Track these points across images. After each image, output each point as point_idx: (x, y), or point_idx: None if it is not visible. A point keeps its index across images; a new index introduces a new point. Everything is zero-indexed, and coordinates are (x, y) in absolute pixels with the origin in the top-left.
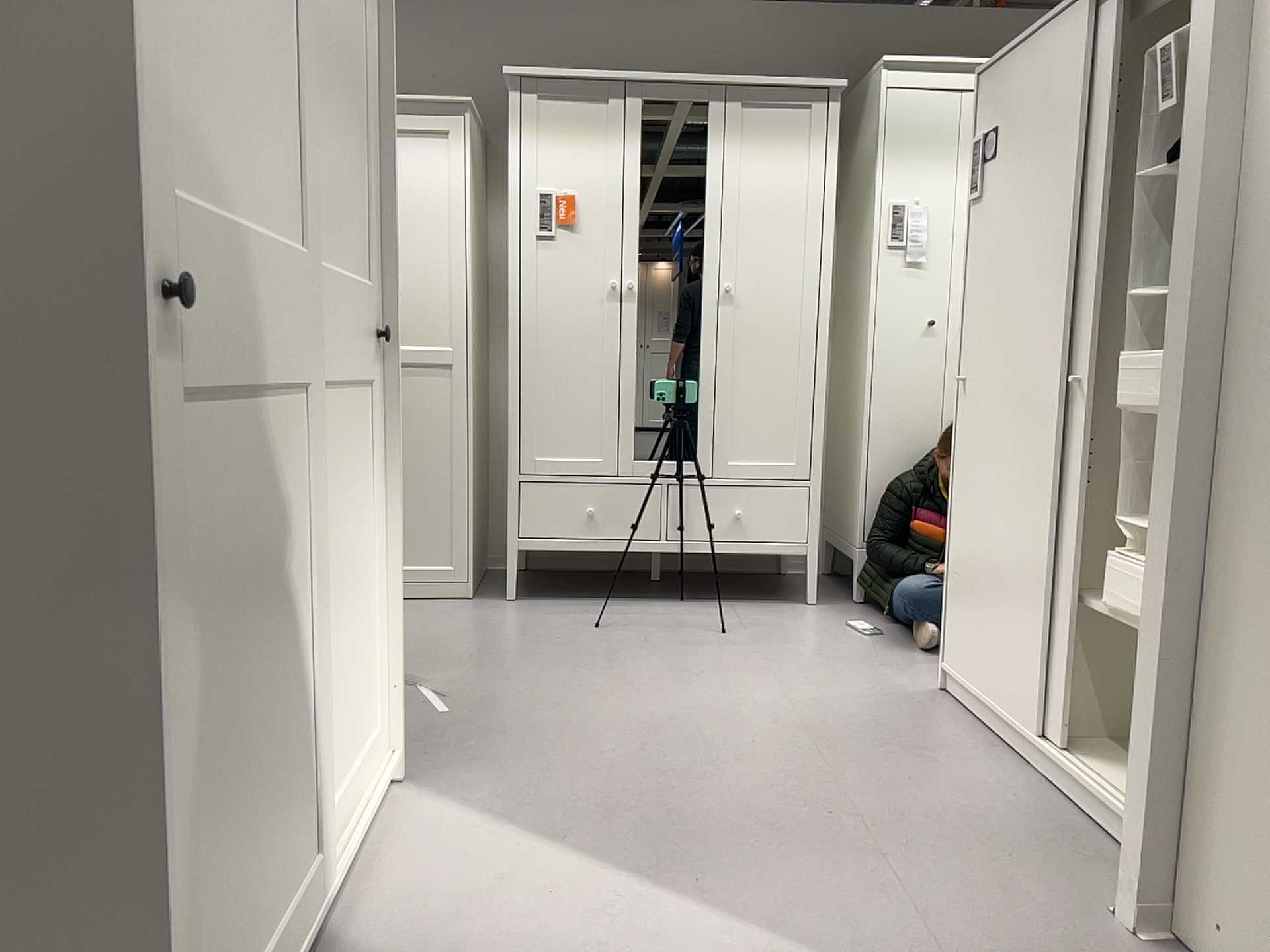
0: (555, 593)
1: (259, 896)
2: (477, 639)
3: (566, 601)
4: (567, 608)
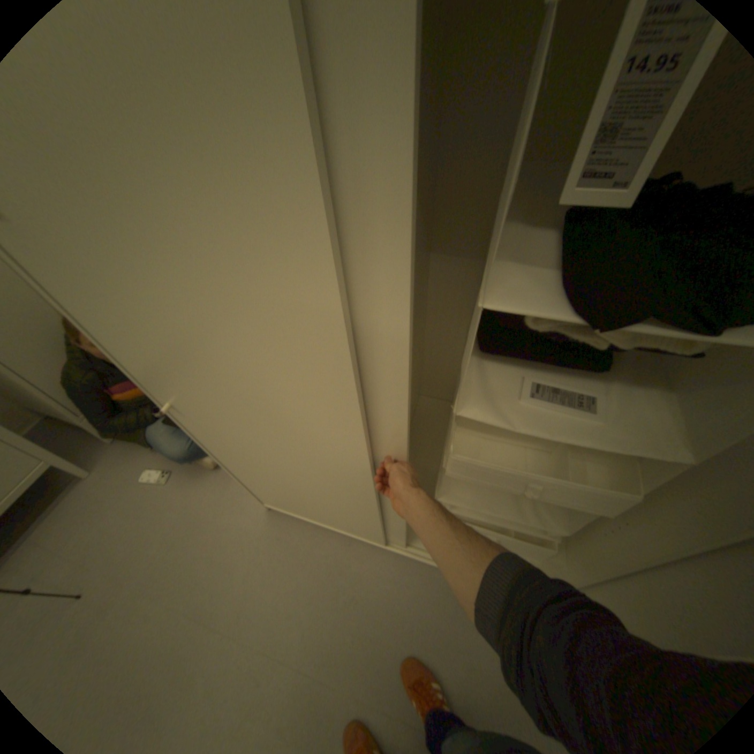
0: None
1: None
2: None
3: None
4: None
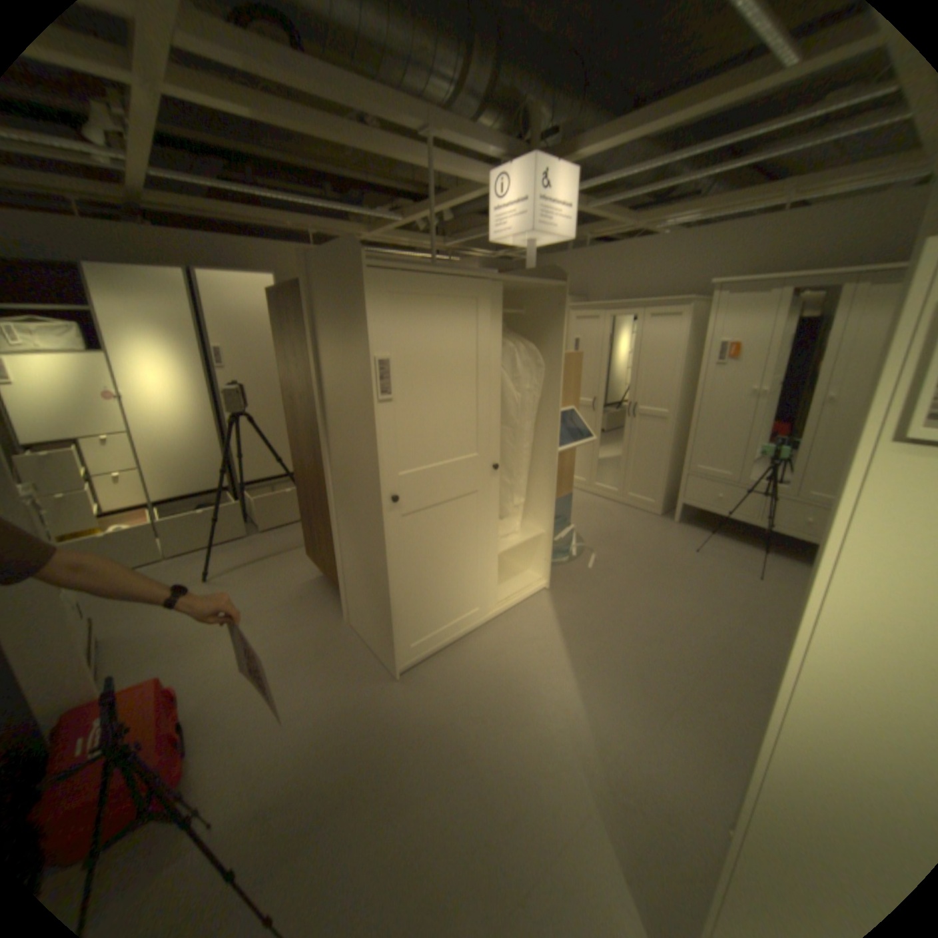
0: (703, 524)
1: (447, 612)
2: (640, 538)
3: (703, 531)
4: (698, 535)
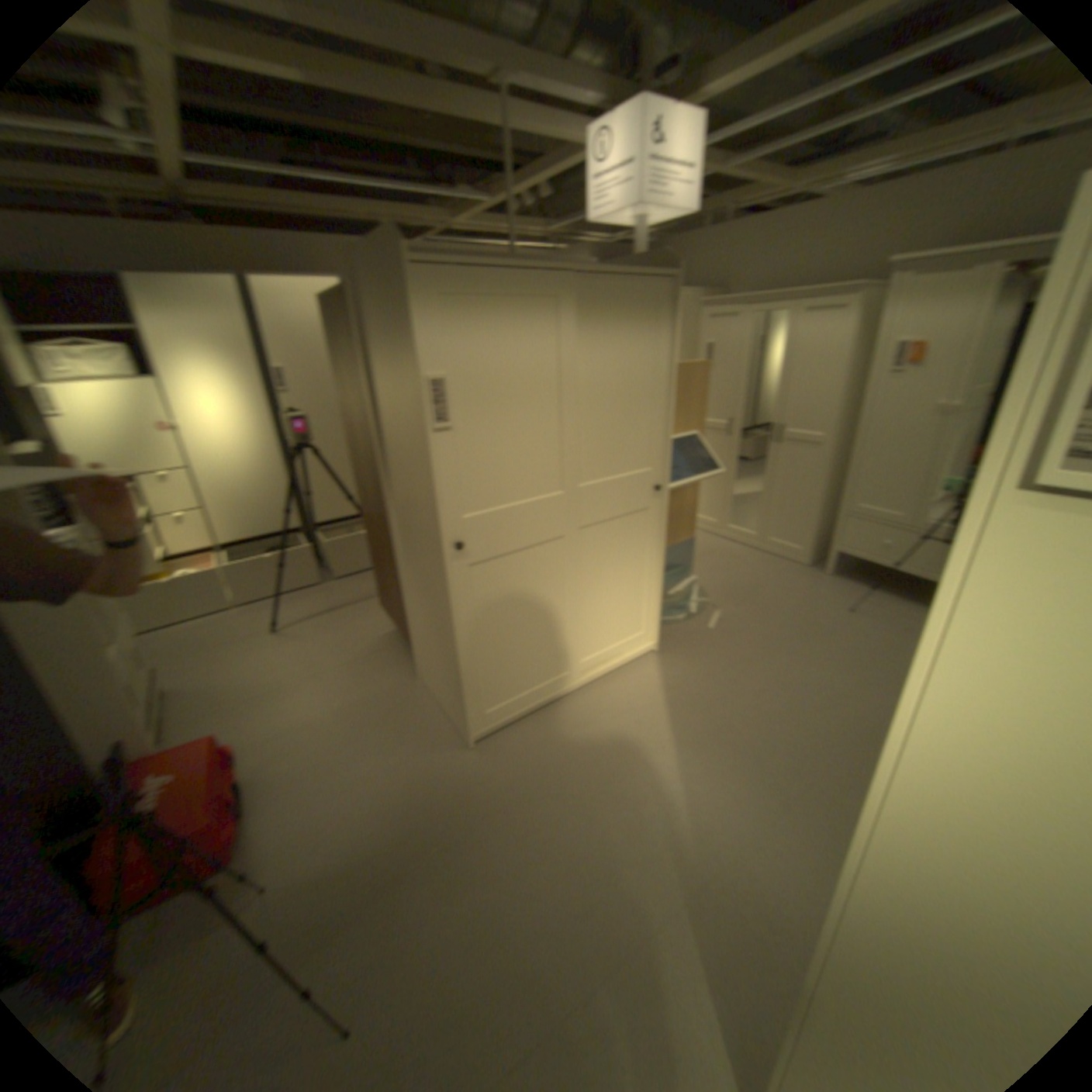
0: (865, 577)
1: (532, 675)
2: (781, 593)
3: (864, 586)
4: (857, 591)
